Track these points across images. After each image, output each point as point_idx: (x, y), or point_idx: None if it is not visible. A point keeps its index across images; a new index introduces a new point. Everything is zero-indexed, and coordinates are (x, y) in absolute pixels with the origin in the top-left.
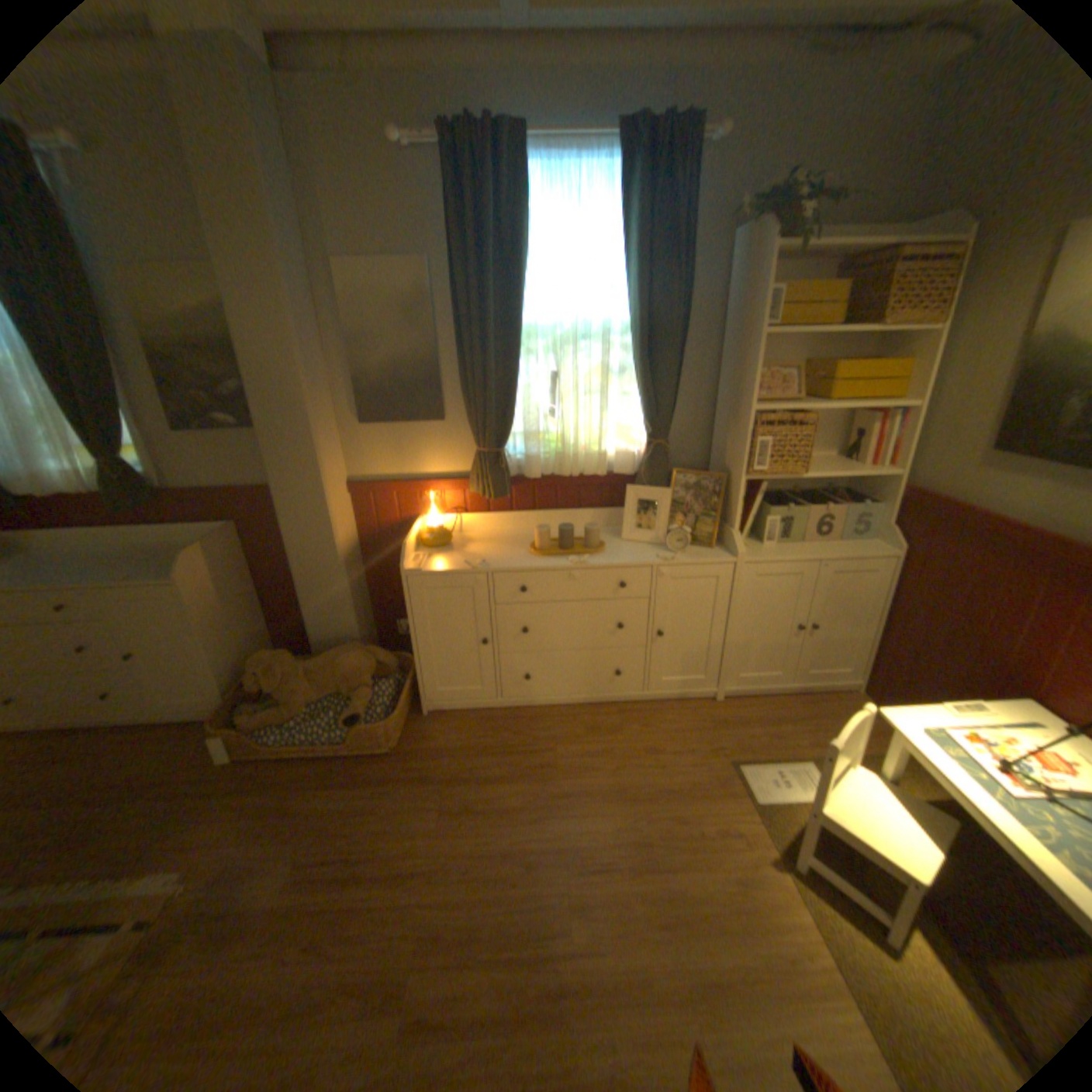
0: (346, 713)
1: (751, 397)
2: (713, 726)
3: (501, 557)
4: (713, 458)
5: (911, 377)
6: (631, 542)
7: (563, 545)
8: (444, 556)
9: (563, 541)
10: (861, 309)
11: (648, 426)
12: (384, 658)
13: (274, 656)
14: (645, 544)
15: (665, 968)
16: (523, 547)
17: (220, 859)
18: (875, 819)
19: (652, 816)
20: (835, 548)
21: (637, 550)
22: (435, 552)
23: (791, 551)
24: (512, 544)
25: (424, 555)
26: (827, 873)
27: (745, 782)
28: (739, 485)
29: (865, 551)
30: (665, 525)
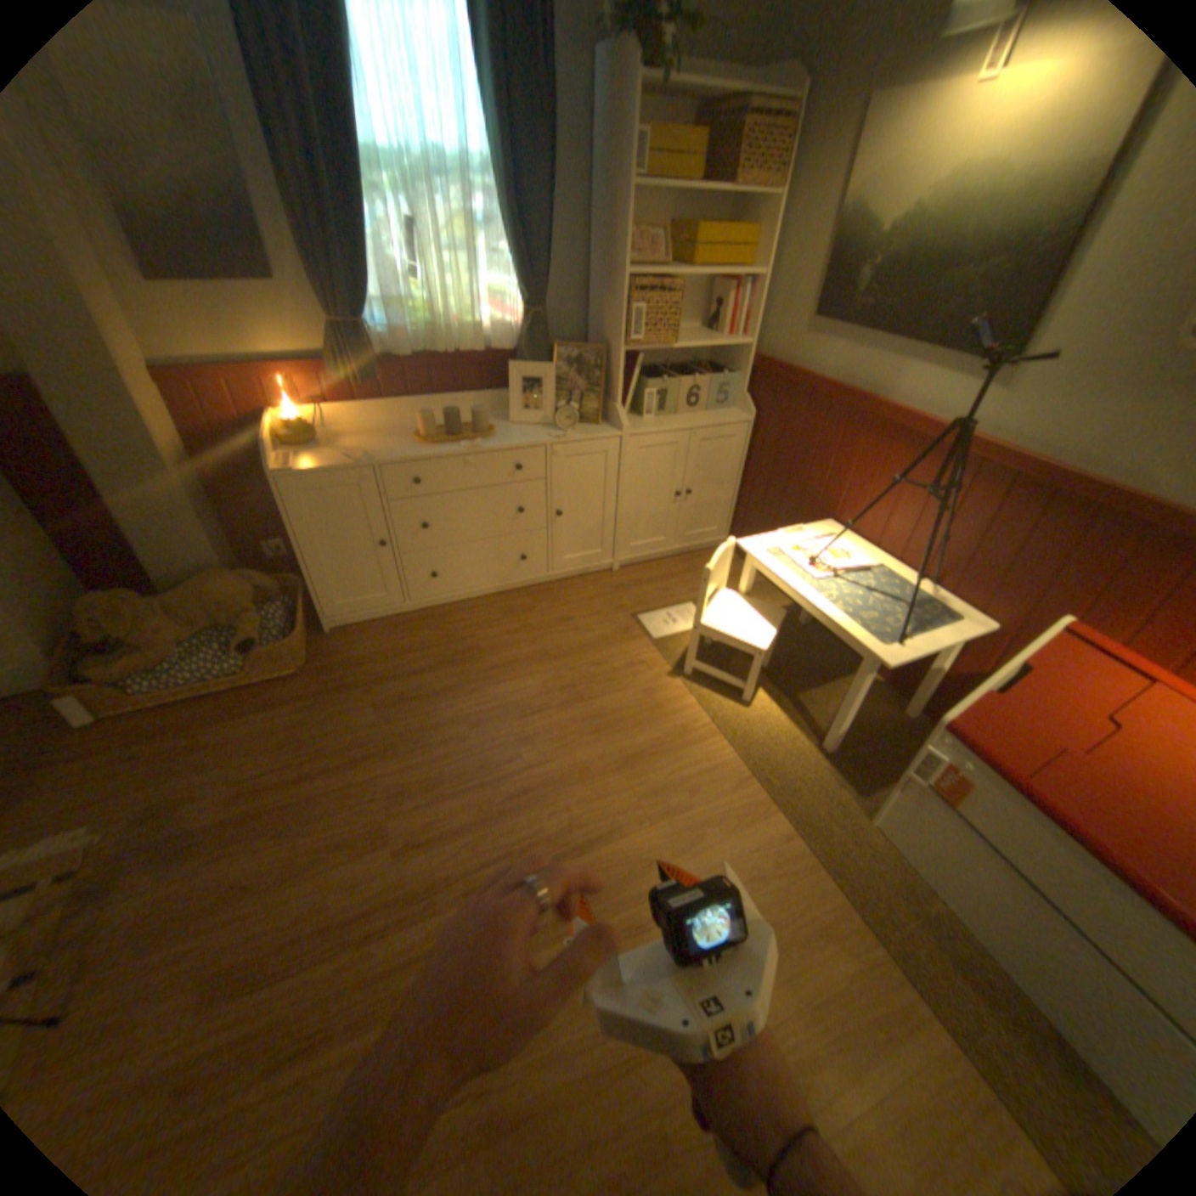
0: (233, 642)
1: (624, 260)
2: (611, 591)
3: (384, 450)
4: (590, 331)
5: (757, 245)
6: (520, 425)
7: (450, 431)
8: (313, 454)
9: (448, 428)
10: (717, 167)
11: (522, 294)
12: (262, 581)
13: (111, 596)
14: (534, 426)
15: (596, 755)
16: (405, 438)
17: (134, 803)
18: (733, 619)
19: (571, 665)
20: (701, 418)
21: (528, 432)
22: (300, 450)
23: (666, 423)
24: (391, 436)
25: (288, 454)
26: (703, 670)
27: (641, 626)
28: (618, 357)
29: (724, 419)
30: (552, 404)
